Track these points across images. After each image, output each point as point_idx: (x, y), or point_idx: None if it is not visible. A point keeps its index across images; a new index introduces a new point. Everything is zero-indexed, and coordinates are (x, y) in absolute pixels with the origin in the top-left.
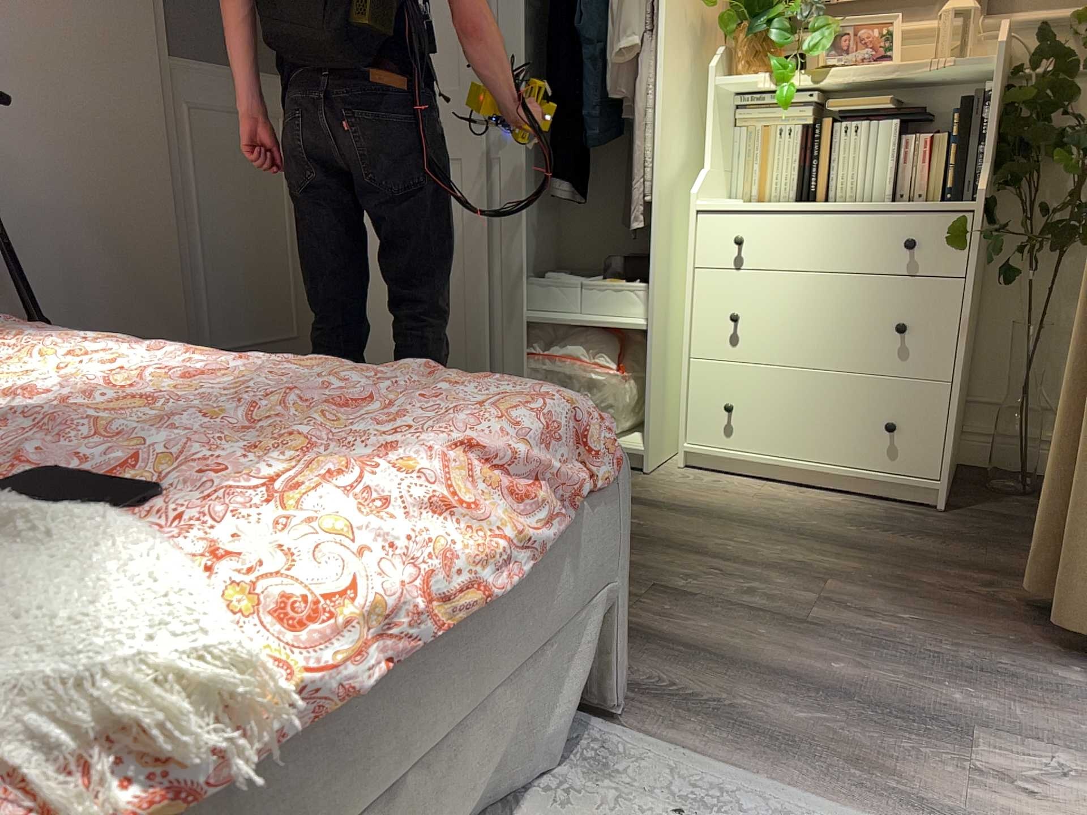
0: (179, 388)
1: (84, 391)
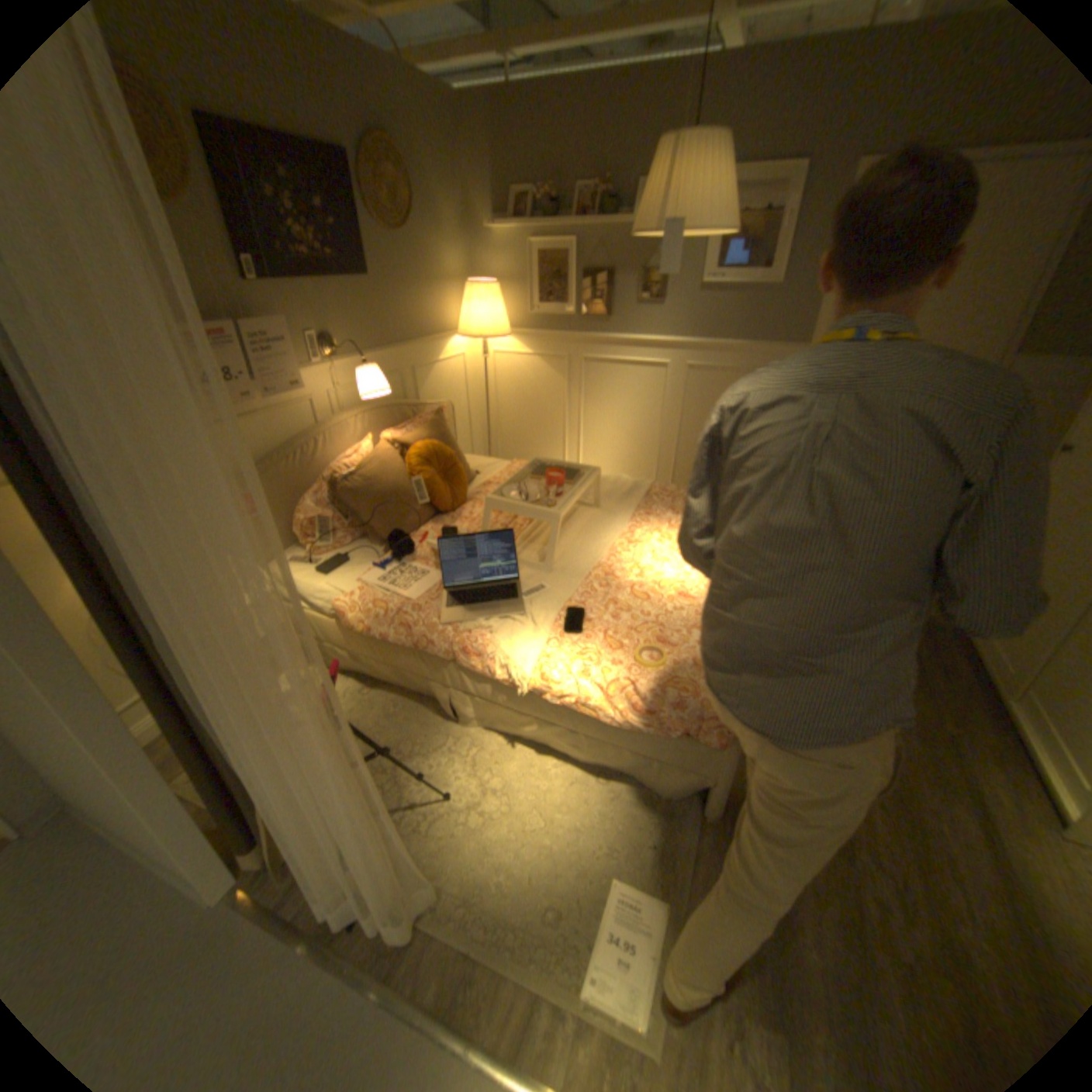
0: (670, 597)
1: (656, 581)
